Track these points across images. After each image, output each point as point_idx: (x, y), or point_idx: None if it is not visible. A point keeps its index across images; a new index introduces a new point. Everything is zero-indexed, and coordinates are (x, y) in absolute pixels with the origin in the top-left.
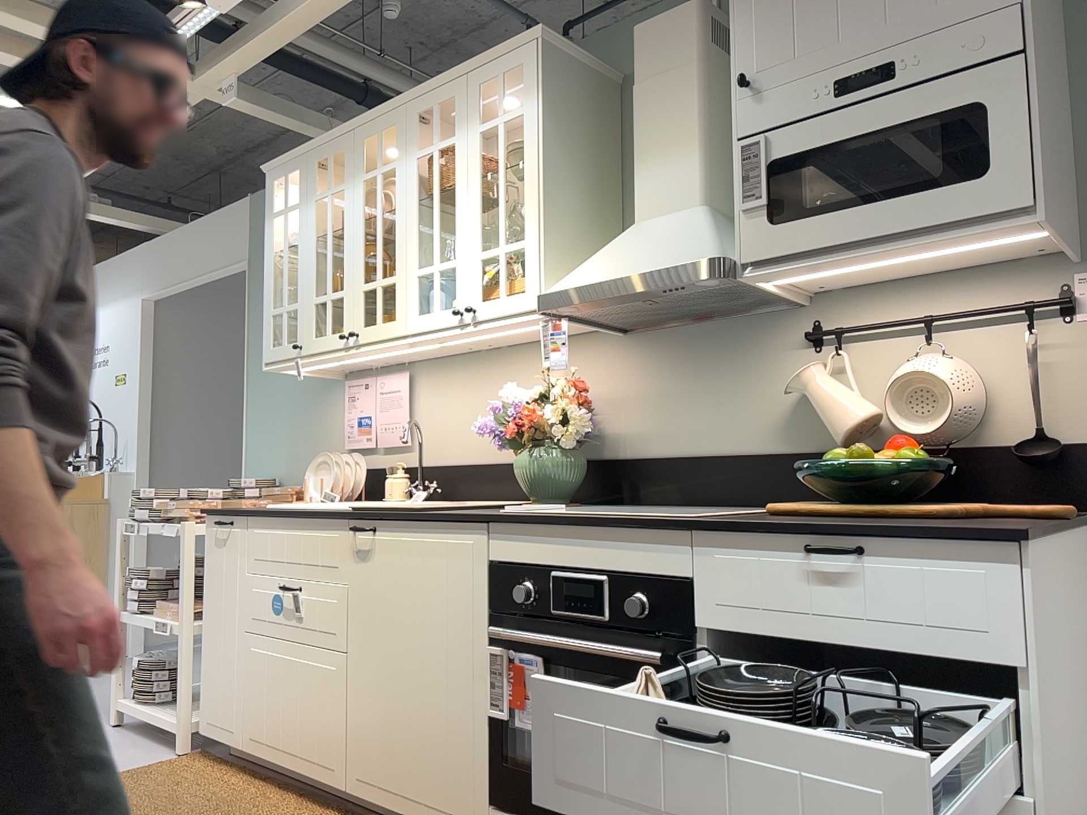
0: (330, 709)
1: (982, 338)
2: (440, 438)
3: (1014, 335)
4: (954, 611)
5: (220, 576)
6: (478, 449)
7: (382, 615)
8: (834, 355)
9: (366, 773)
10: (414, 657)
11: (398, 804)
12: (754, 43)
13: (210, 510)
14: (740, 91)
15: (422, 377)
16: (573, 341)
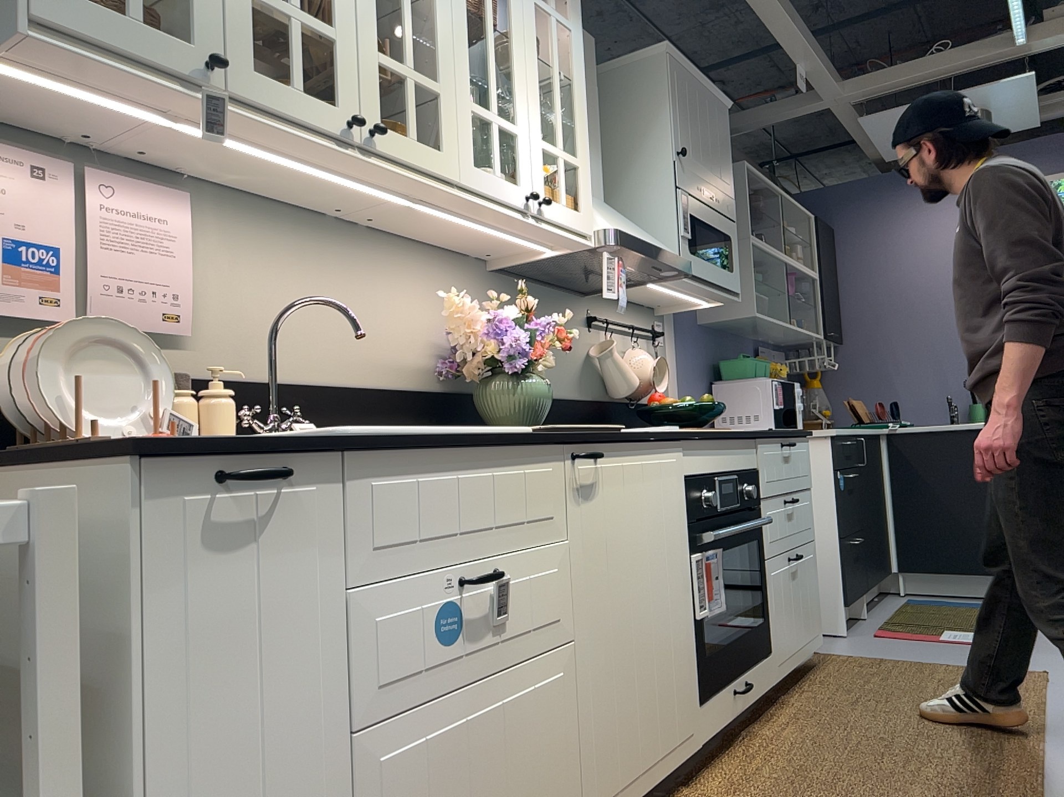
0: (560, 739)
1: (640, 344)
2: (254, 336)
3: (647, 345)
4: (803, 468)
5: (232, 633)
6: (329, 364)
7: (613, 564)
8: (598, 335)
9: (609, 785)
10: (645, 599)
11: (640, 785)
12: (681, 132)
13: (180, 442)
14: (677, 156)
15: (208, 216)
16: (446, 257)
